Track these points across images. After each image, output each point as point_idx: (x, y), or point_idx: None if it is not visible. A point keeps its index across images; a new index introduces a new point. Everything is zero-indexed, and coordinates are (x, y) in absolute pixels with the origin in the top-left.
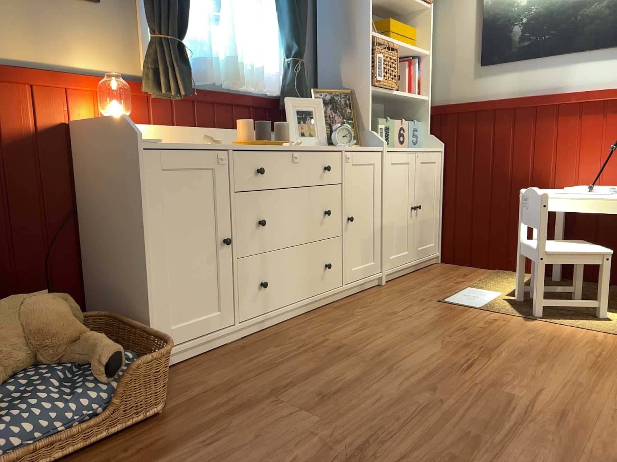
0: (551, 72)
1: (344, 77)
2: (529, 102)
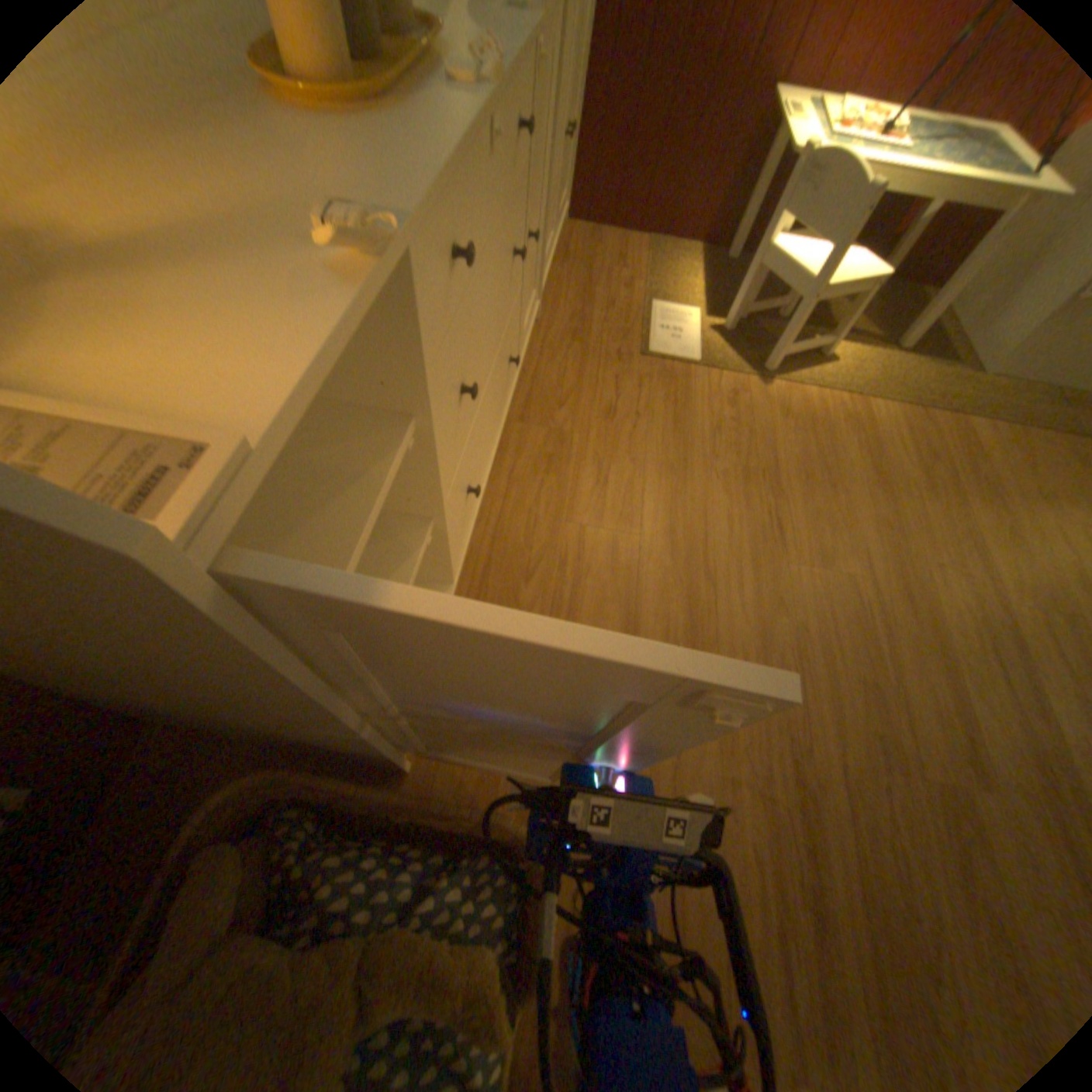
0: None
1: None
2: None
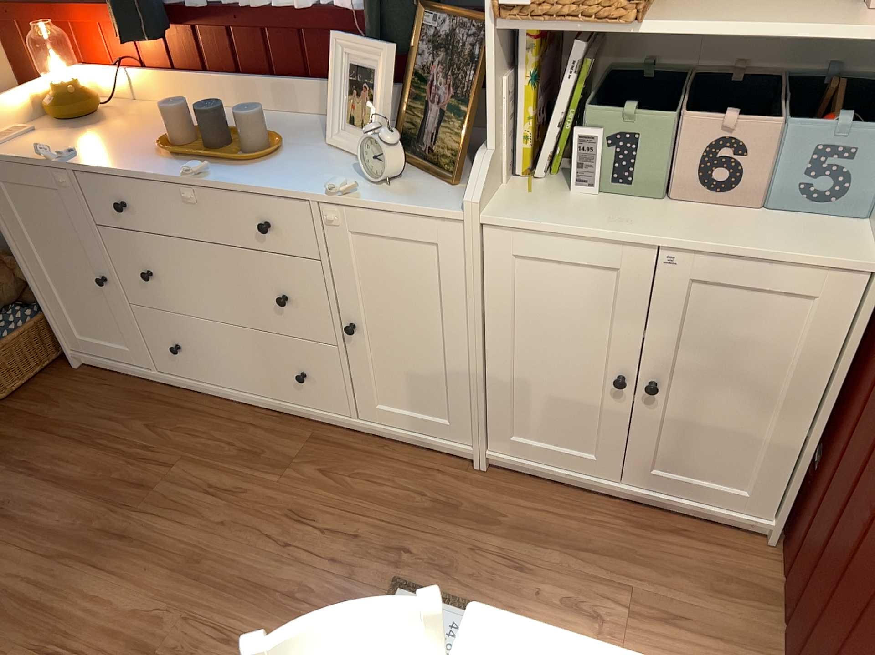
0: None
1: None
2: None
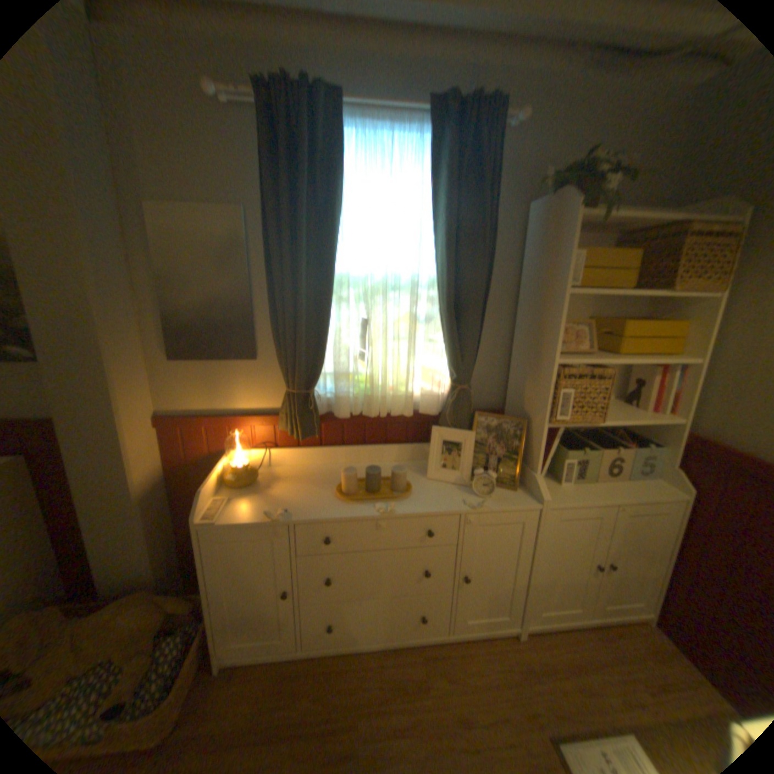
0: None
1: (526, 398)
2: None
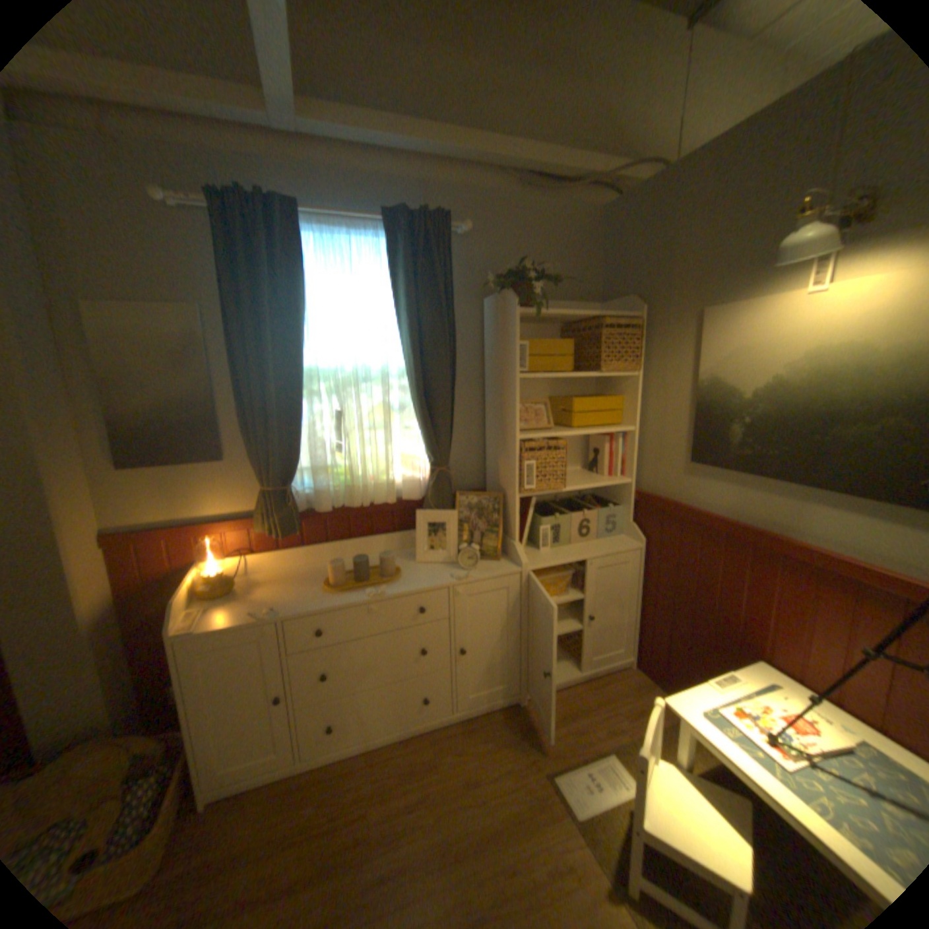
0: (784, 503)
1: (500, 475)
2: (746, 534)
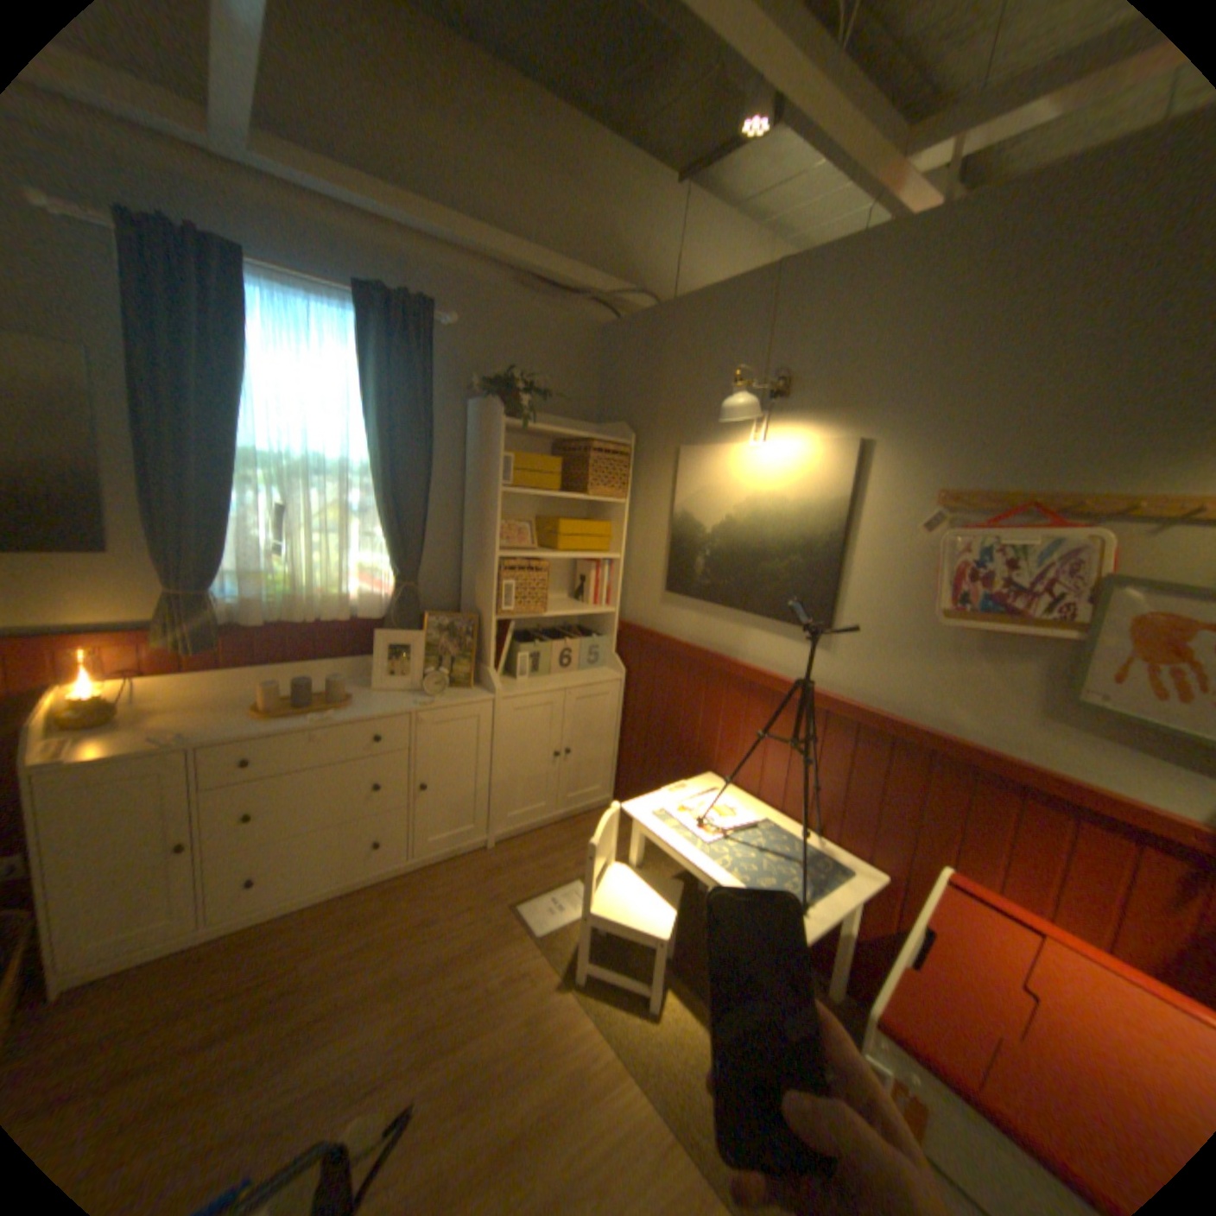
0: (730, 629)
1: (477, 596)
2: (702, 658)
